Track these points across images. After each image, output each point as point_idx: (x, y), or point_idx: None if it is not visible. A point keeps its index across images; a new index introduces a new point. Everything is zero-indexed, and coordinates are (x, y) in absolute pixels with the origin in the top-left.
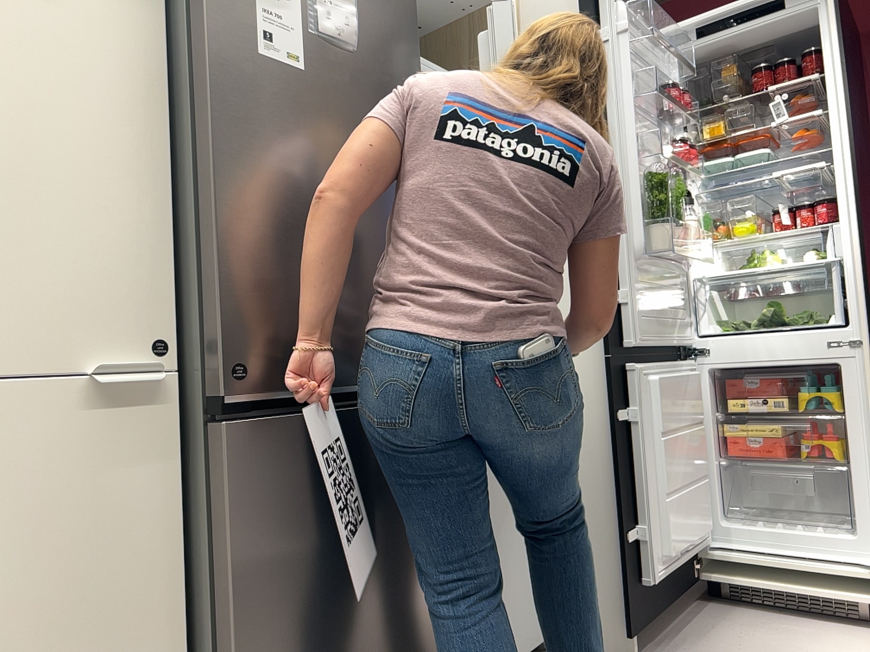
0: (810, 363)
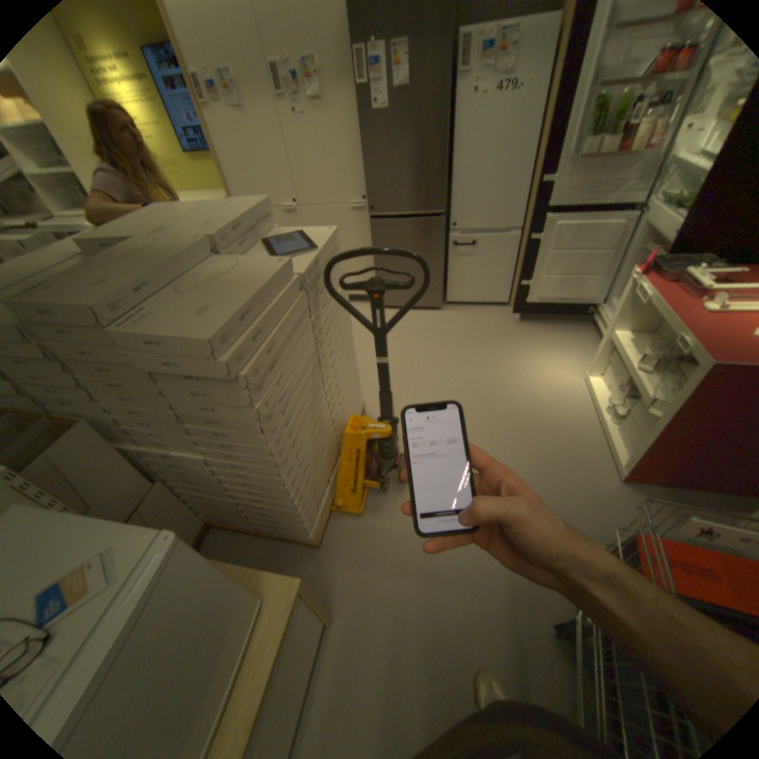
0: (668, 240)
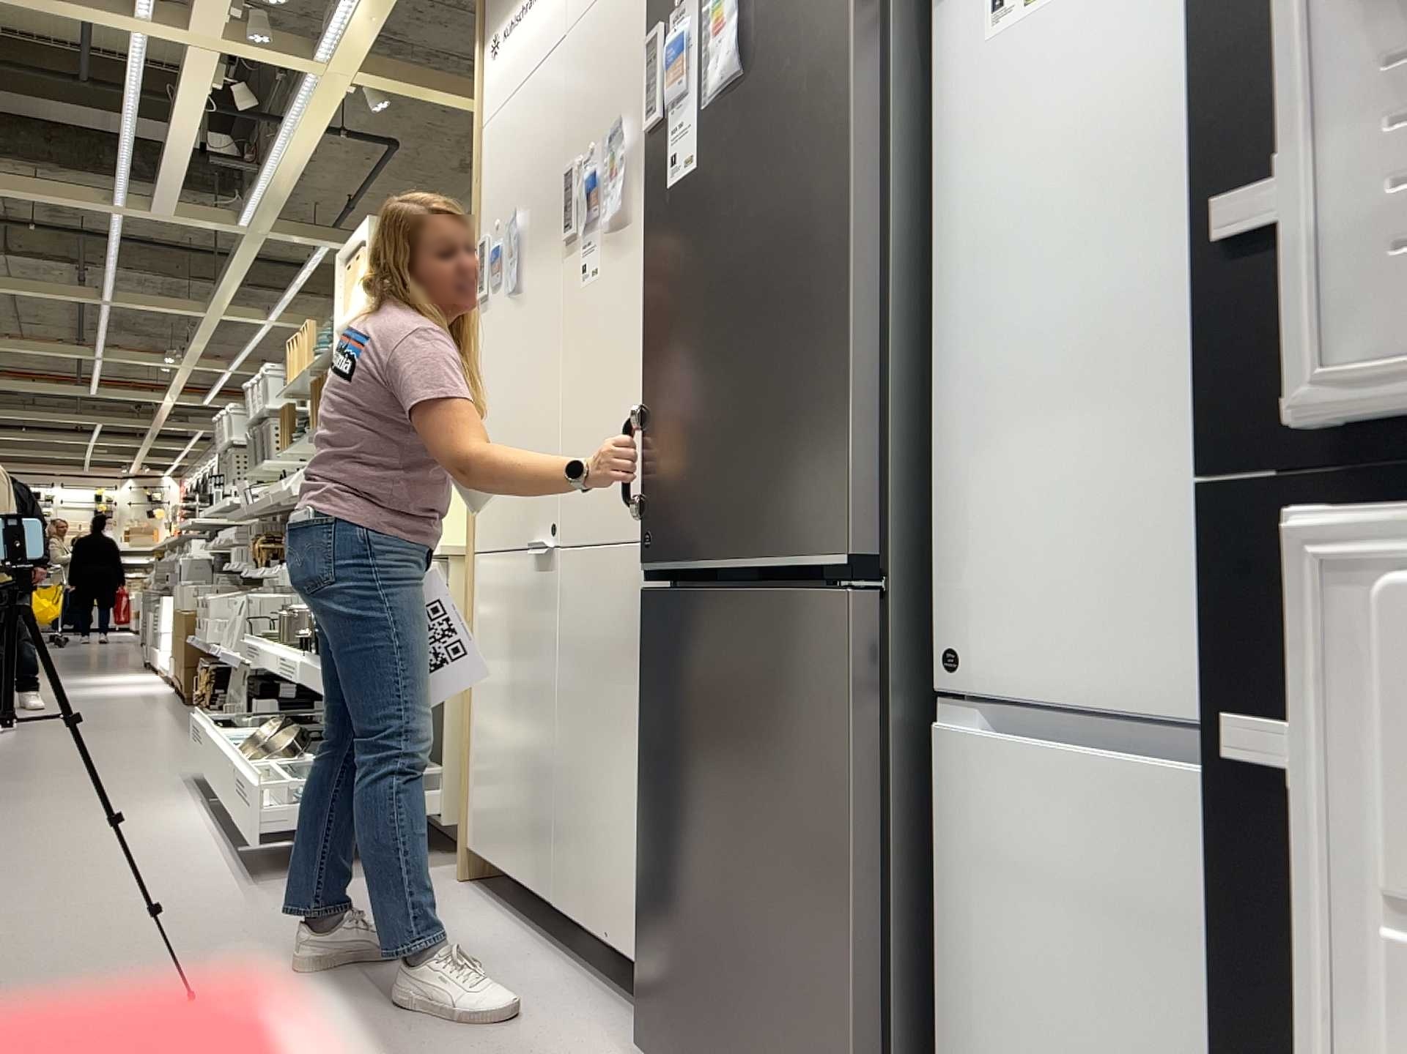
0: None
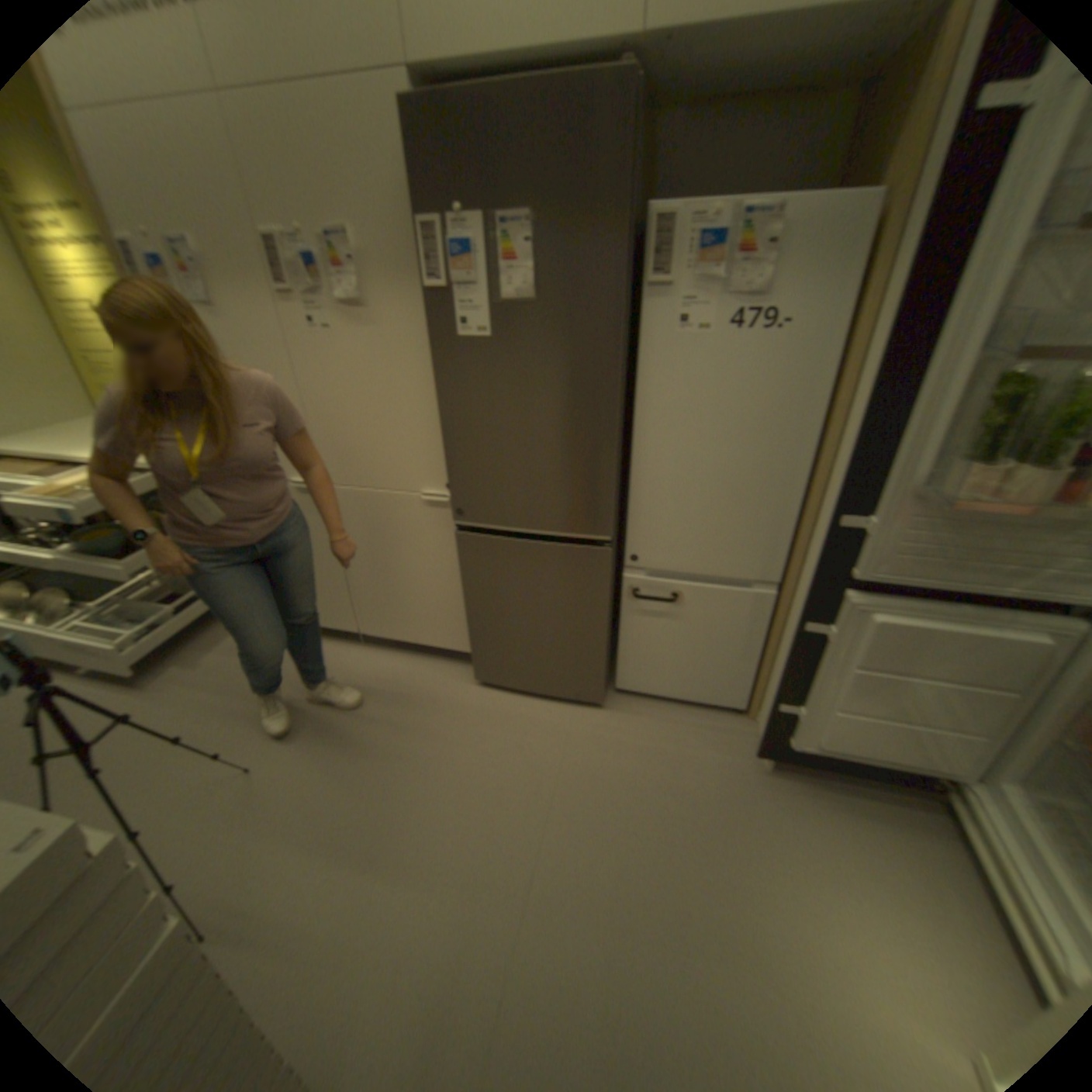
0: None
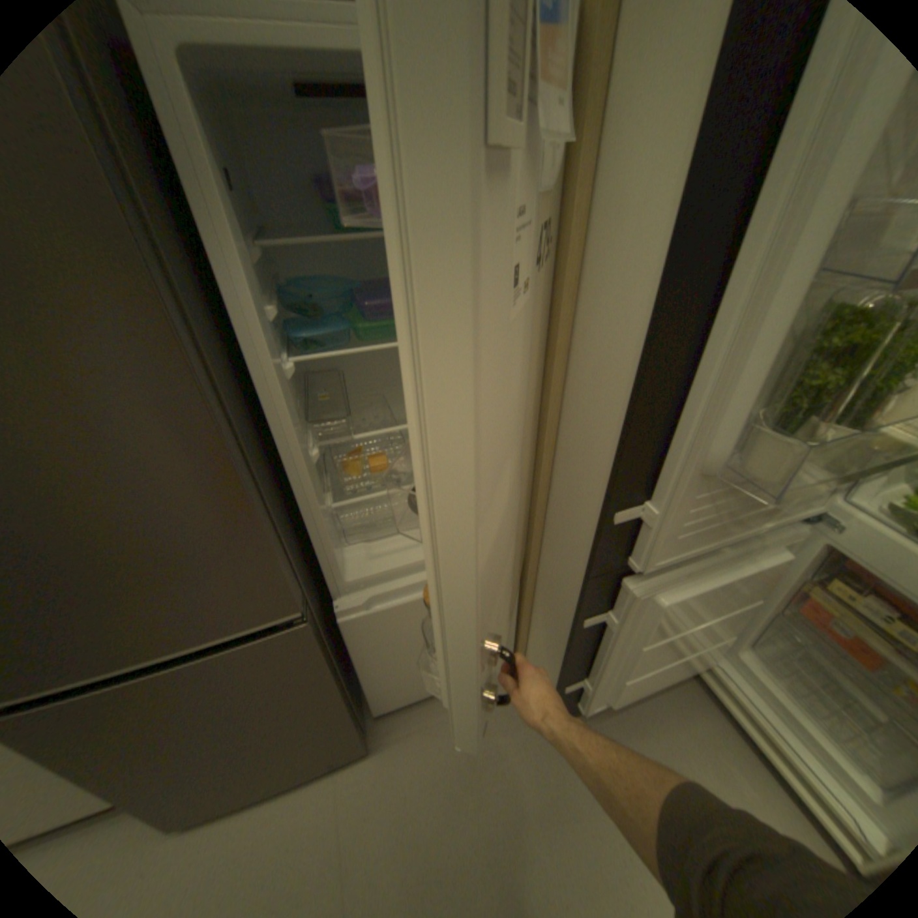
0: None
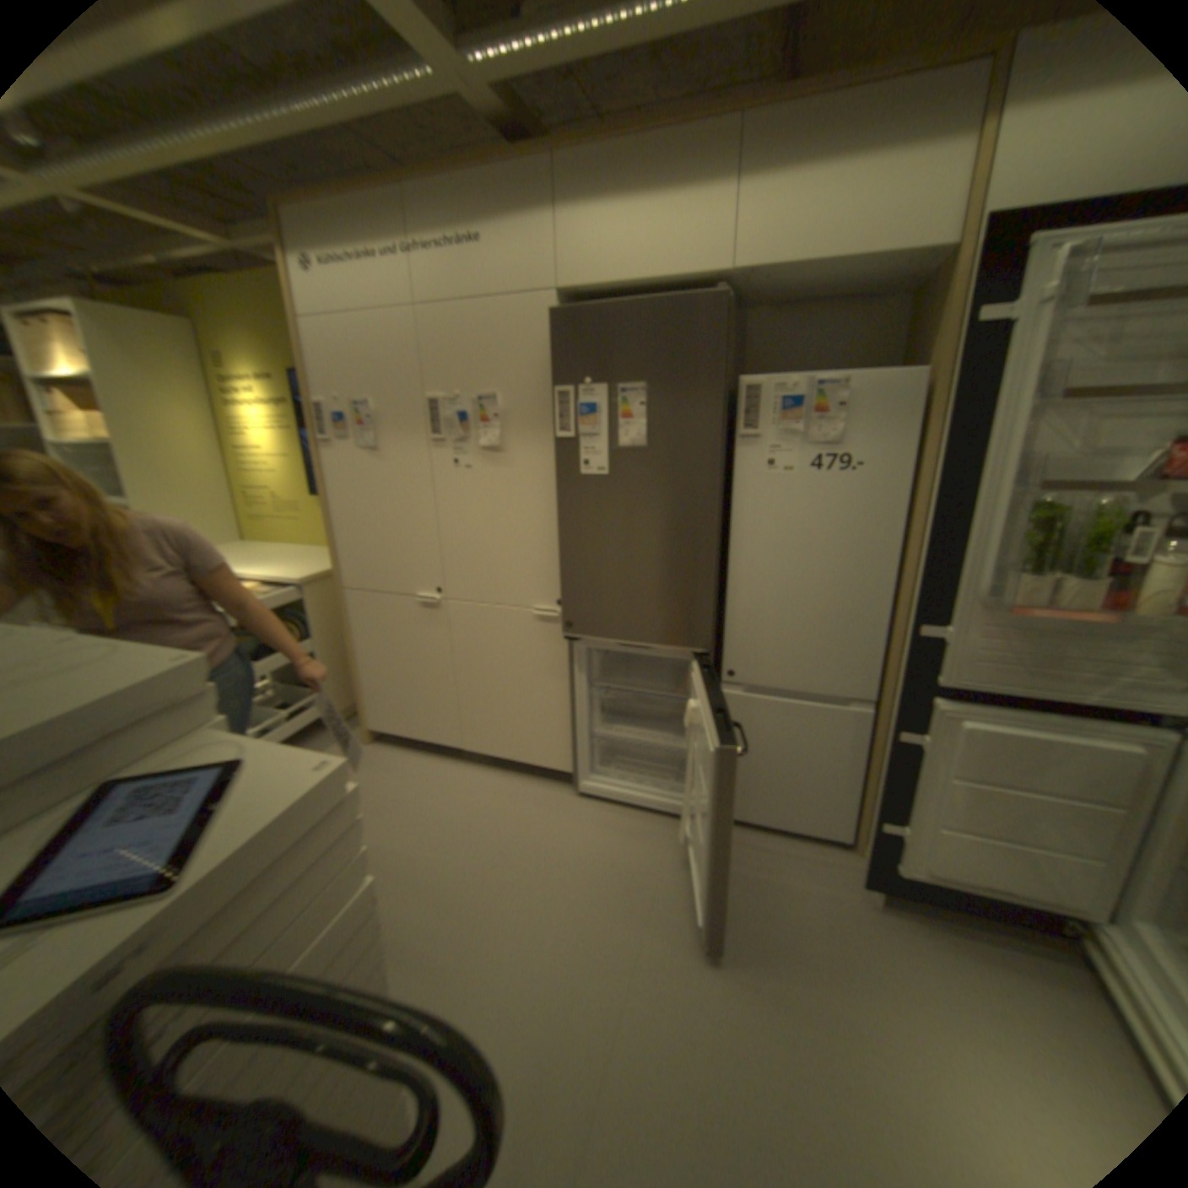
0: None
